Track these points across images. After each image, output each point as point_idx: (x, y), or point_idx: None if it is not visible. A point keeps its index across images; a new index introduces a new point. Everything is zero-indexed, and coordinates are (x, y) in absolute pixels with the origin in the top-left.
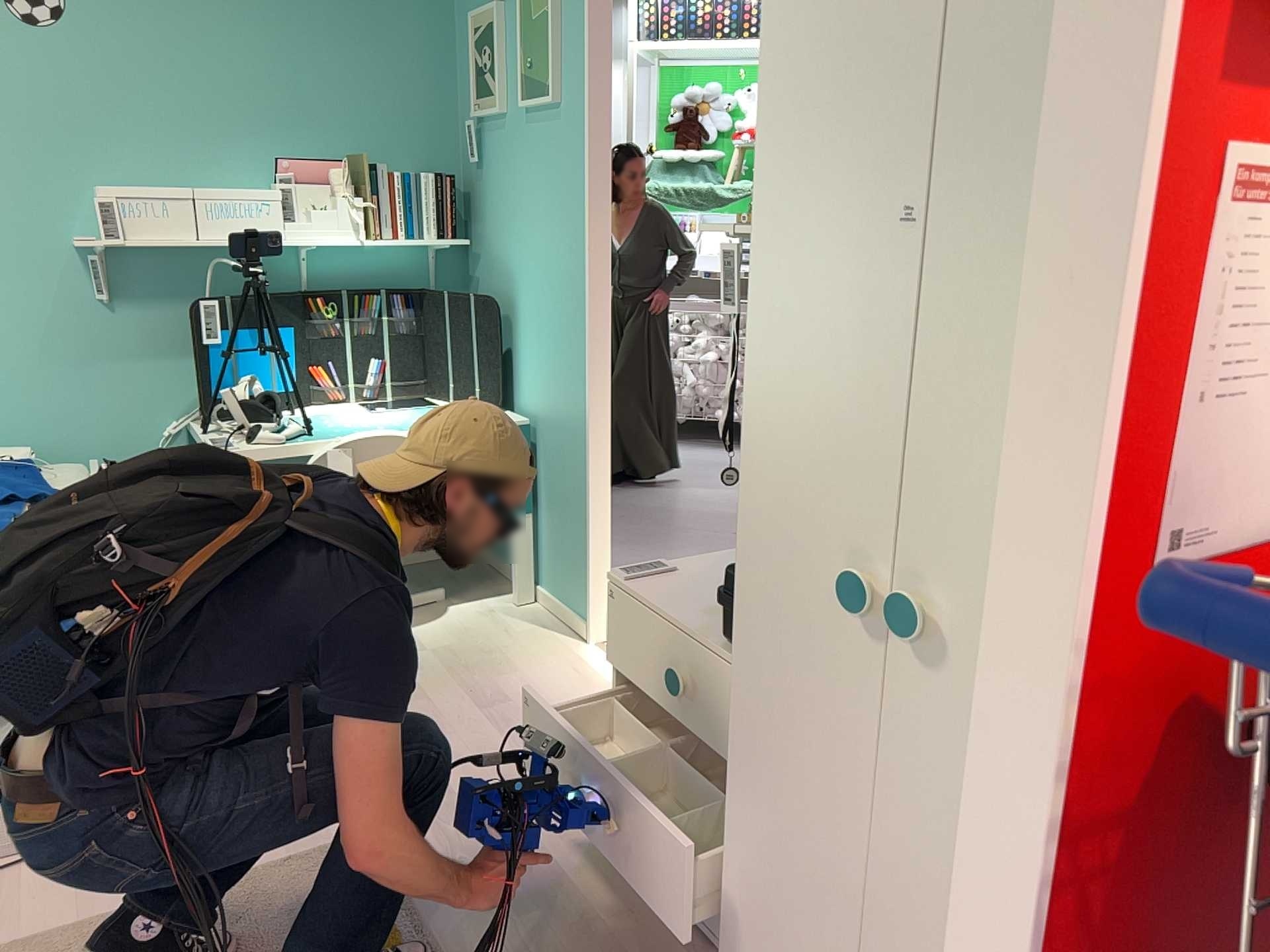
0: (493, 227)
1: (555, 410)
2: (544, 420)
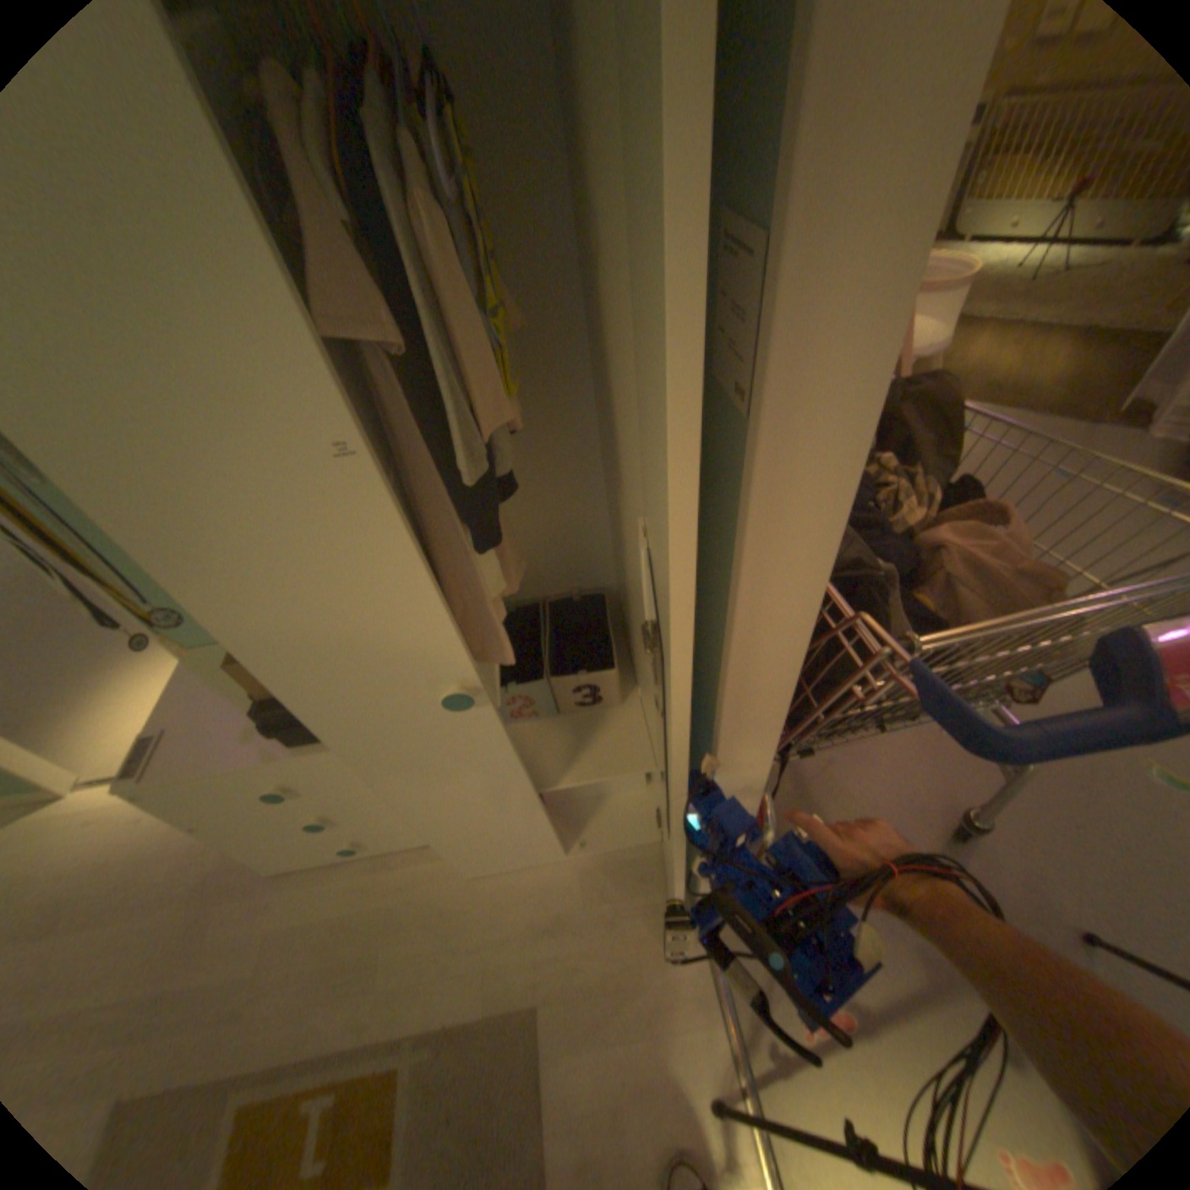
0: None
1: None
2: None
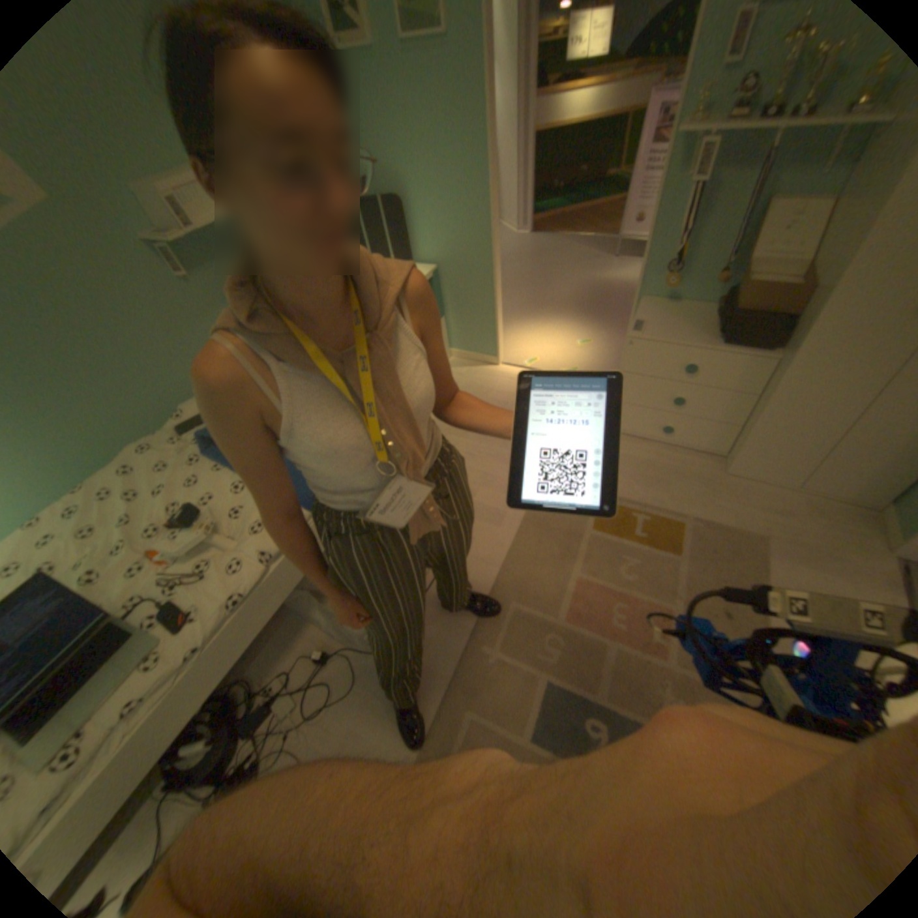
0: (371, 143)
1: (459, 256)
2: (447, 264)
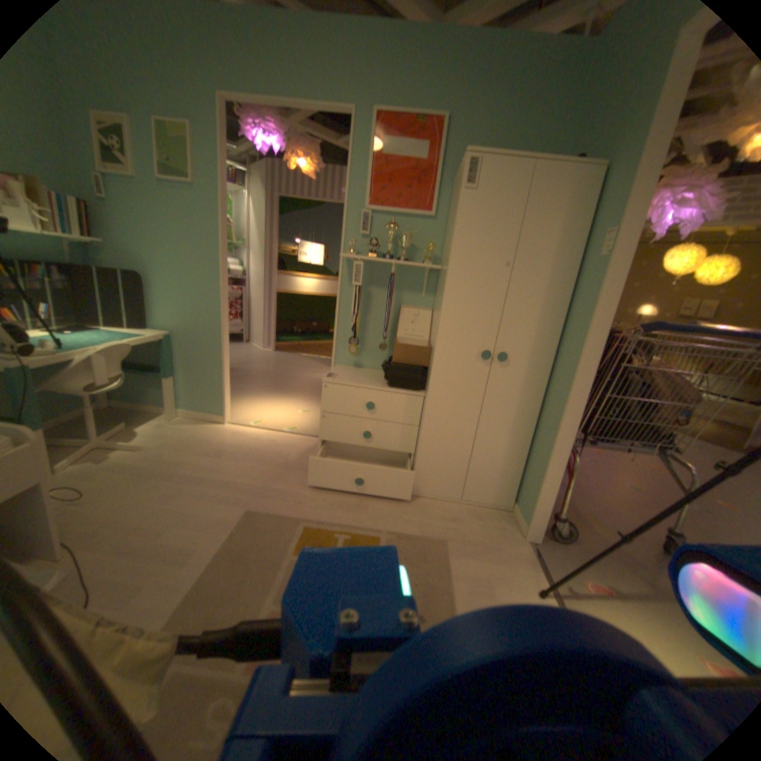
0: (121, 236)
1: (191, 328)
2: (180, 334)
